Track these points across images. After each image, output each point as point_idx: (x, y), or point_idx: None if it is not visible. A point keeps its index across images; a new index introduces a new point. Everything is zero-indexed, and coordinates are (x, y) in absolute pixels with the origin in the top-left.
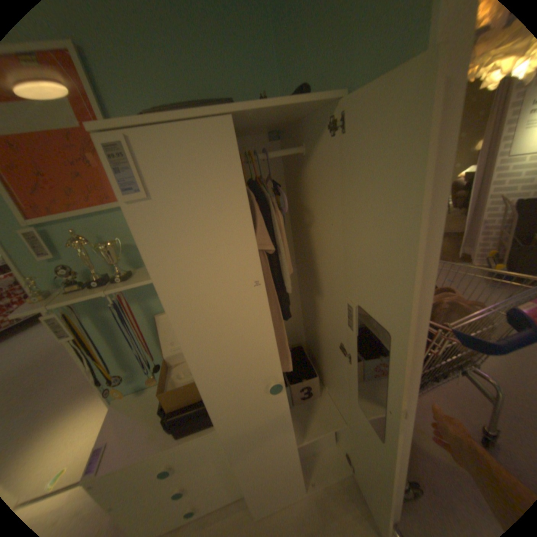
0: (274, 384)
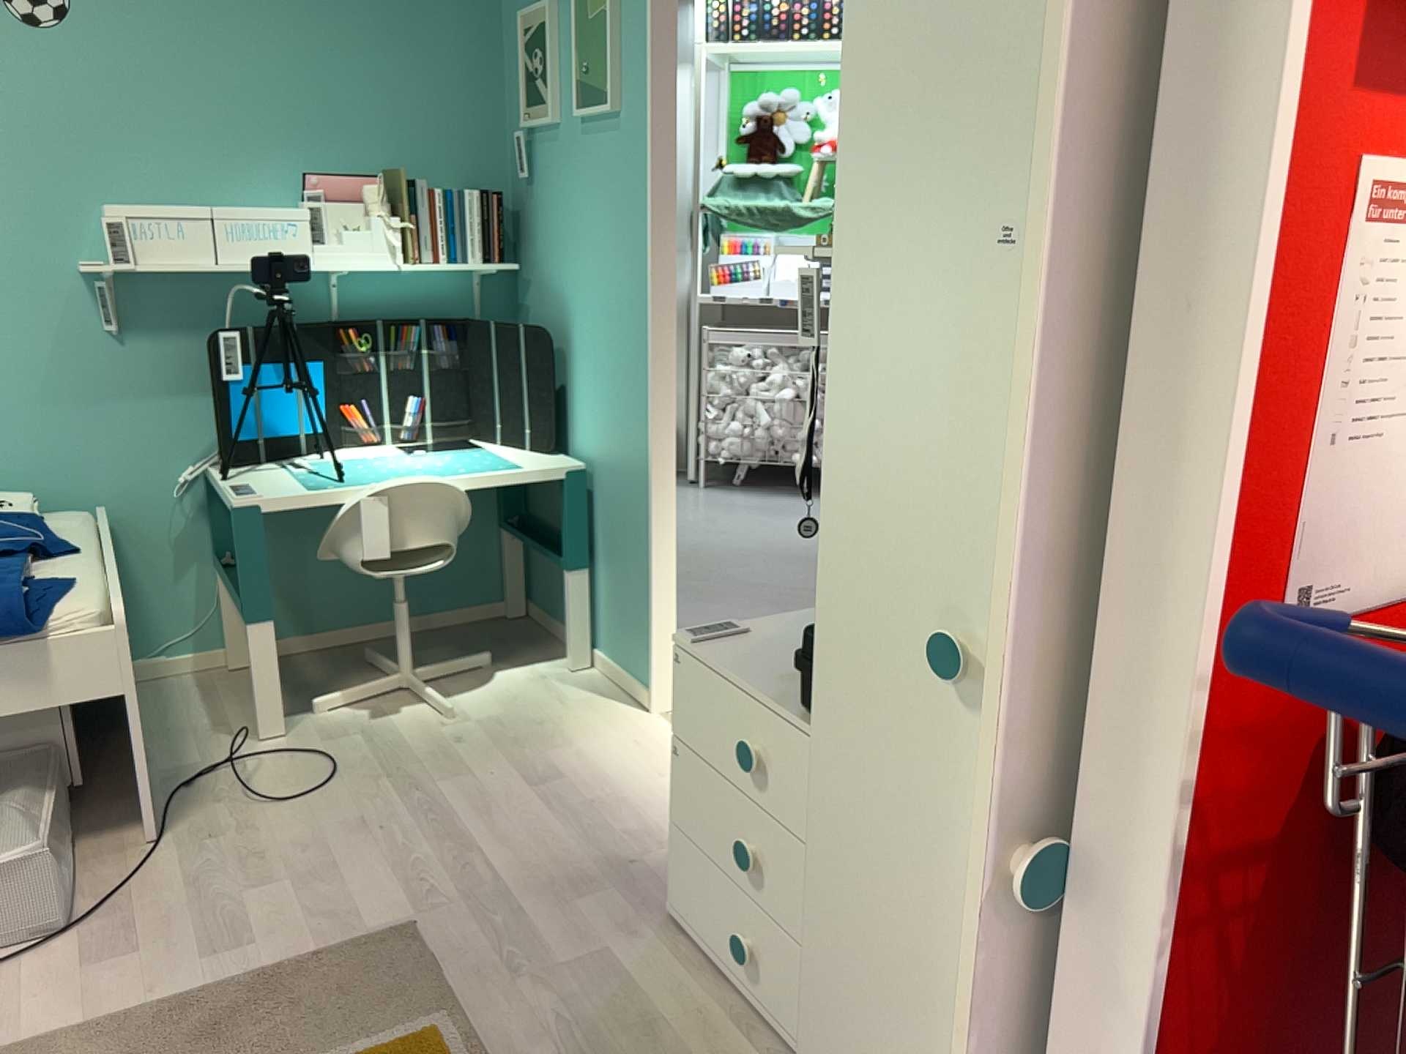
0: (955, 635)
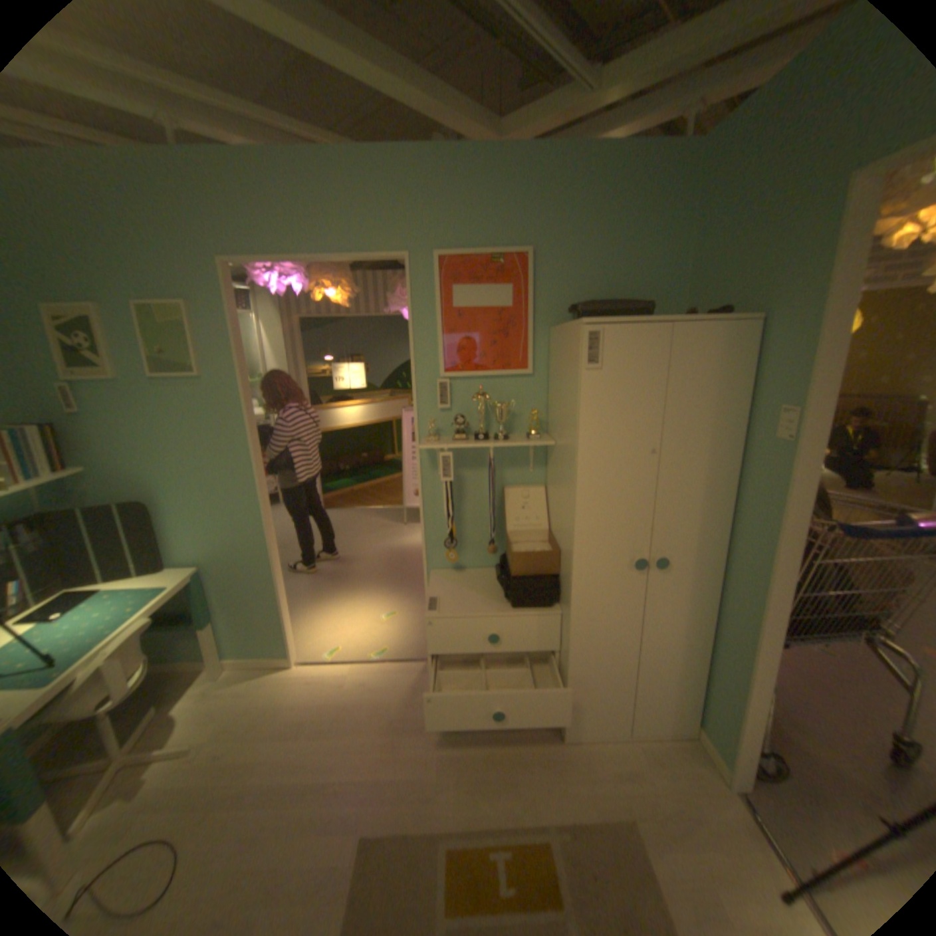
0: (639, 560)
